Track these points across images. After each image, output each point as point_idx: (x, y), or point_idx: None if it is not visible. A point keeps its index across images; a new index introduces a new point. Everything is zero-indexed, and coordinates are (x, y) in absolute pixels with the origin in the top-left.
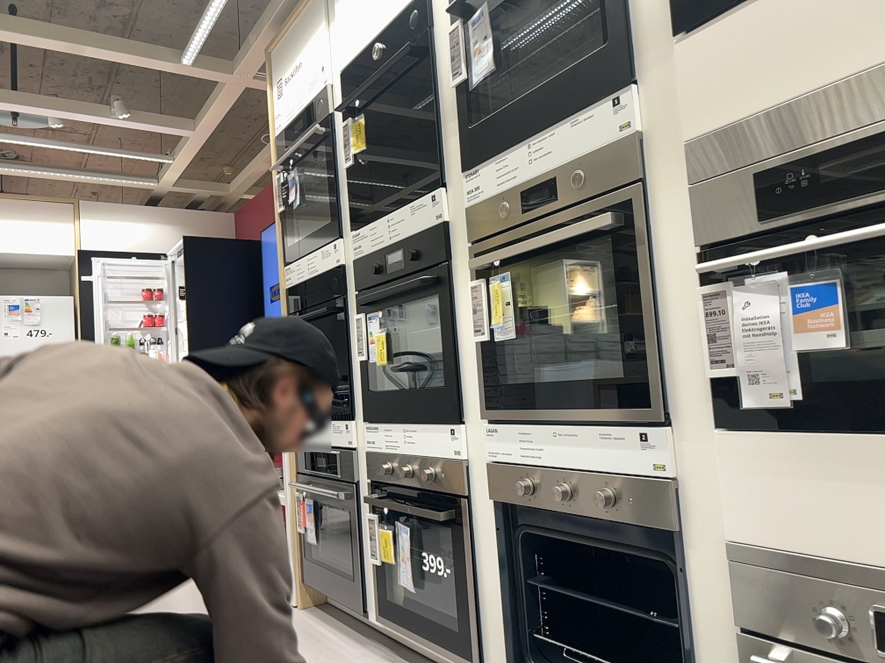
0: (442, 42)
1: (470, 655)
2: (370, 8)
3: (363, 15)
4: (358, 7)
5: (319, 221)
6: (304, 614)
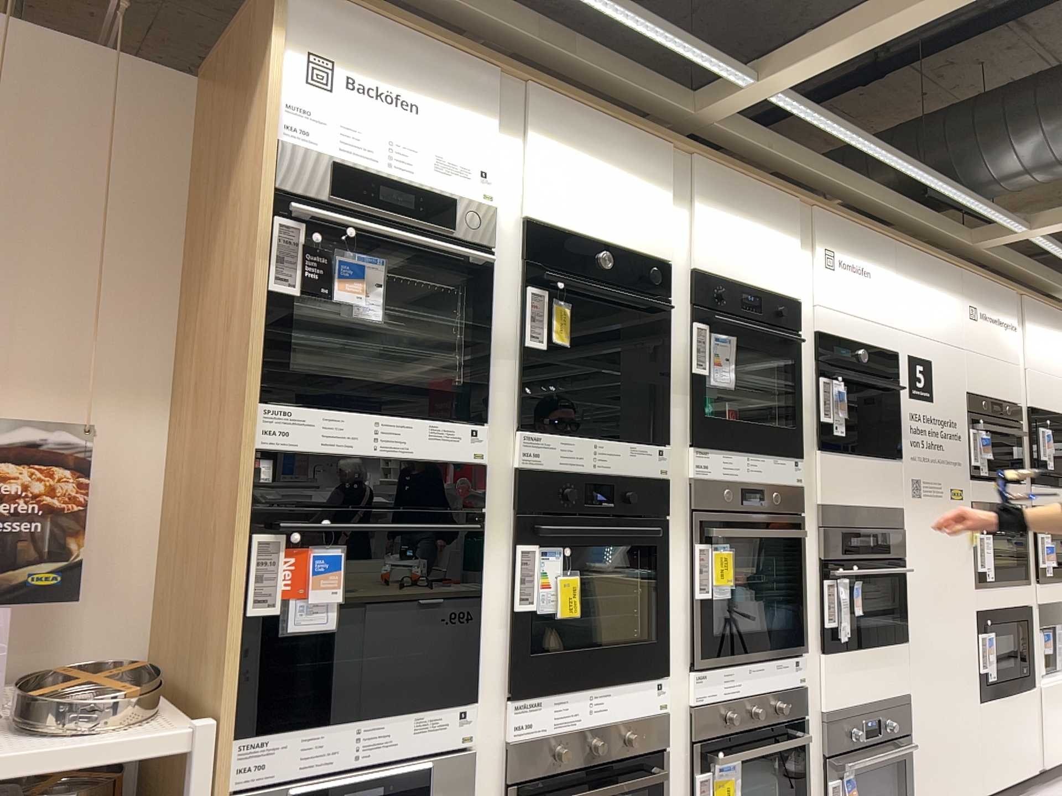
0: (673, 325)
1: None
2: (596, 211)
3: (584, 207)
4: (577, 189)
5: (391, 364)
6: None
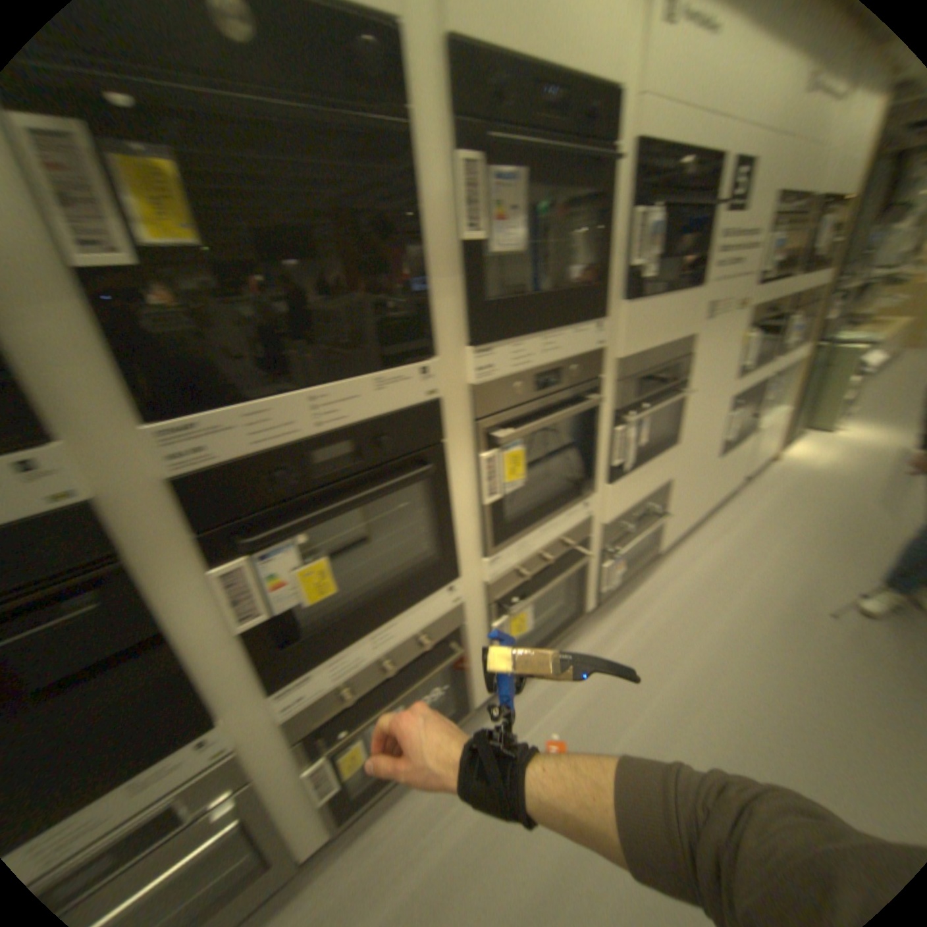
0: (437, 154)
1: (463, 714)
2: None
3: None
4: None
5: None
6: None
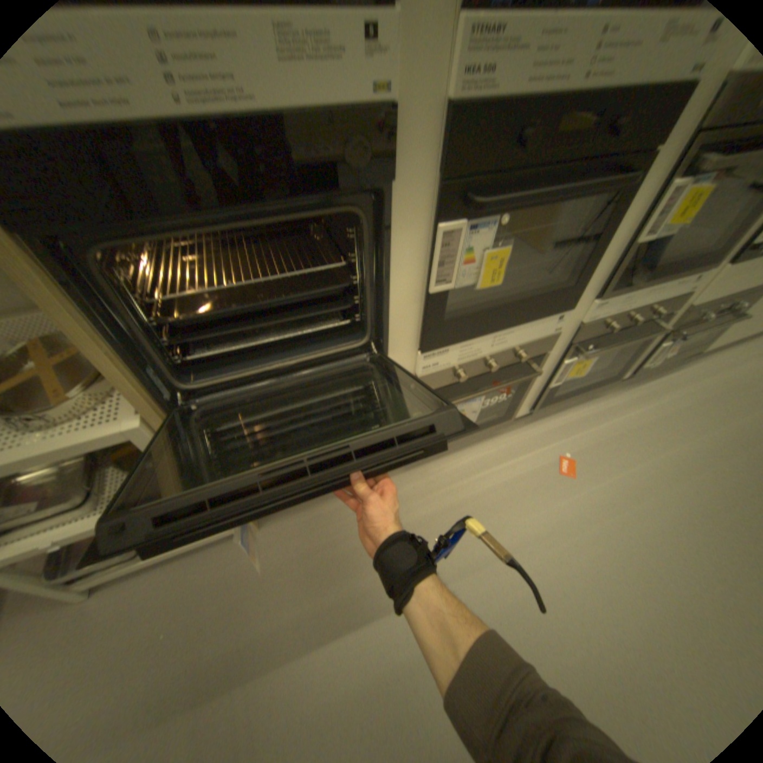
0: None
1: (505, 418)
2: None
3: None
4: None
5: None
6: (273, 526)
